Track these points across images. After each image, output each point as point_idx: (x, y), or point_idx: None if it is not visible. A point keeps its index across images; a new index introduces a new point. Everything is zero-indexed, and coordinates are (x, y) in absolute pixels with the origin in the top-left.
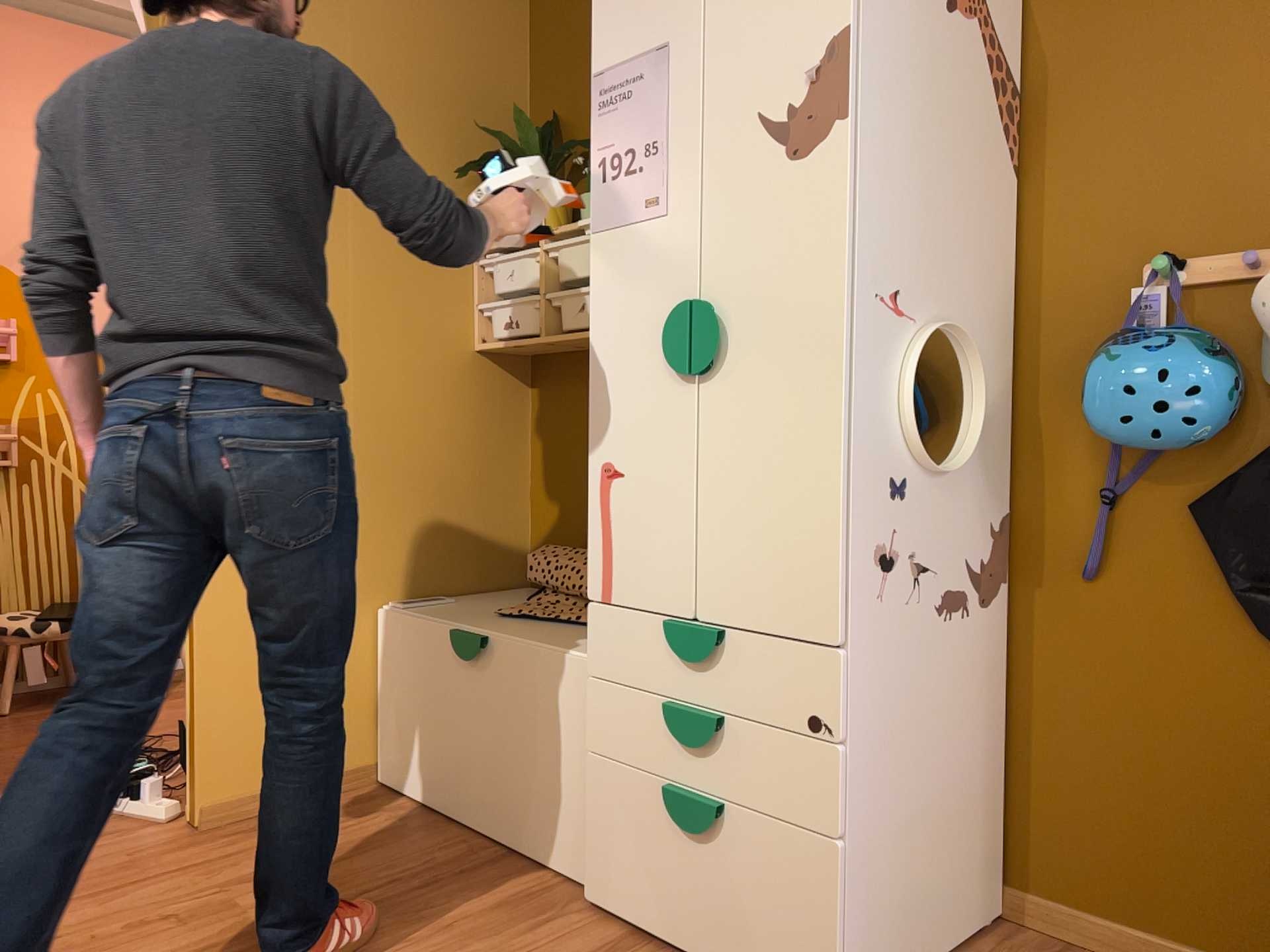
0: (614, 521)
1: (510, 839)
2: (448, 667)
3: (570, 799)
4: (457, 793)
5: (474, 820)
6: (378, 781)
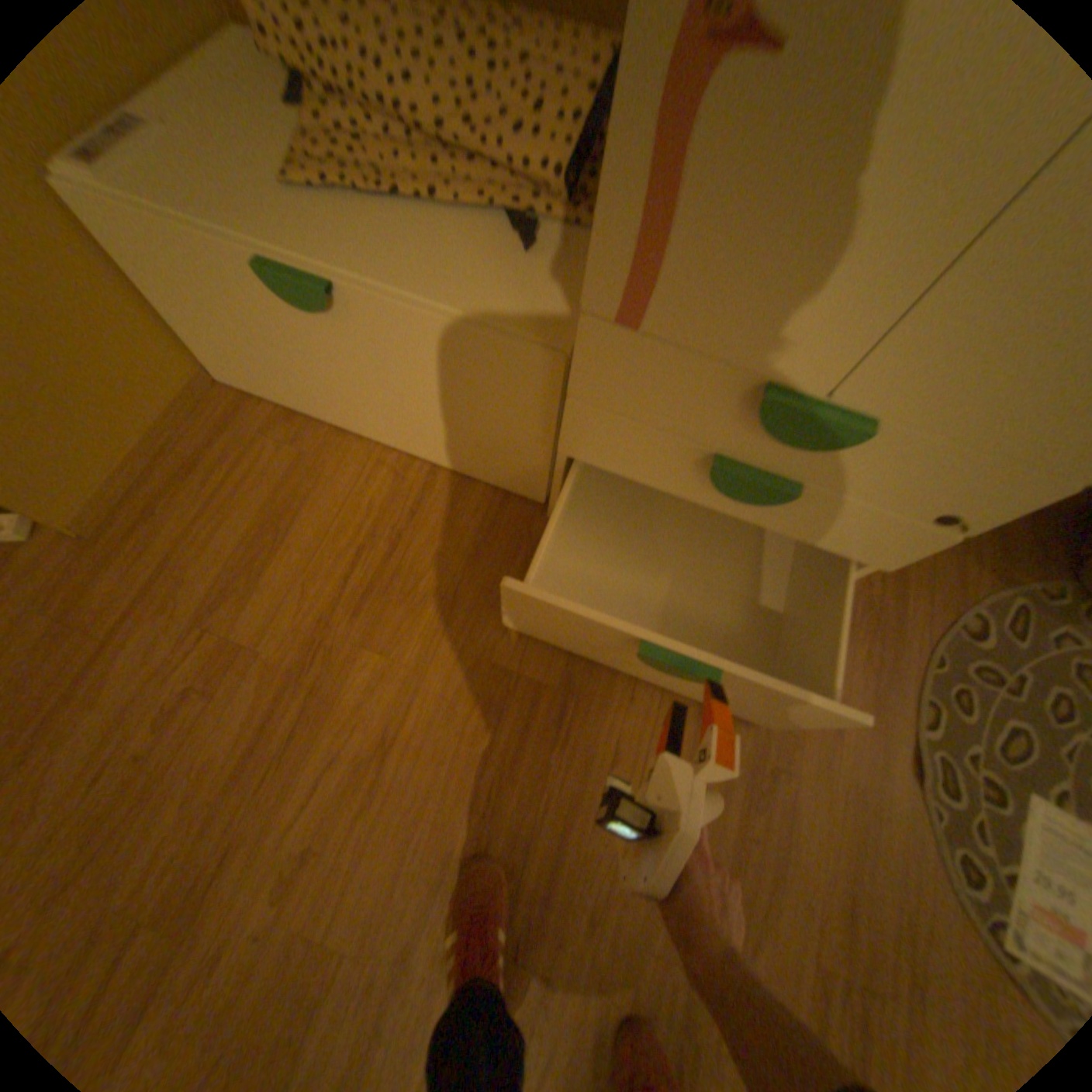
0: (697, 183)
1: (432, 458)
2: (269, 303)
3: (512, 454)
4: (344, 416)
5: (378, 438)
6: (217, 381)
